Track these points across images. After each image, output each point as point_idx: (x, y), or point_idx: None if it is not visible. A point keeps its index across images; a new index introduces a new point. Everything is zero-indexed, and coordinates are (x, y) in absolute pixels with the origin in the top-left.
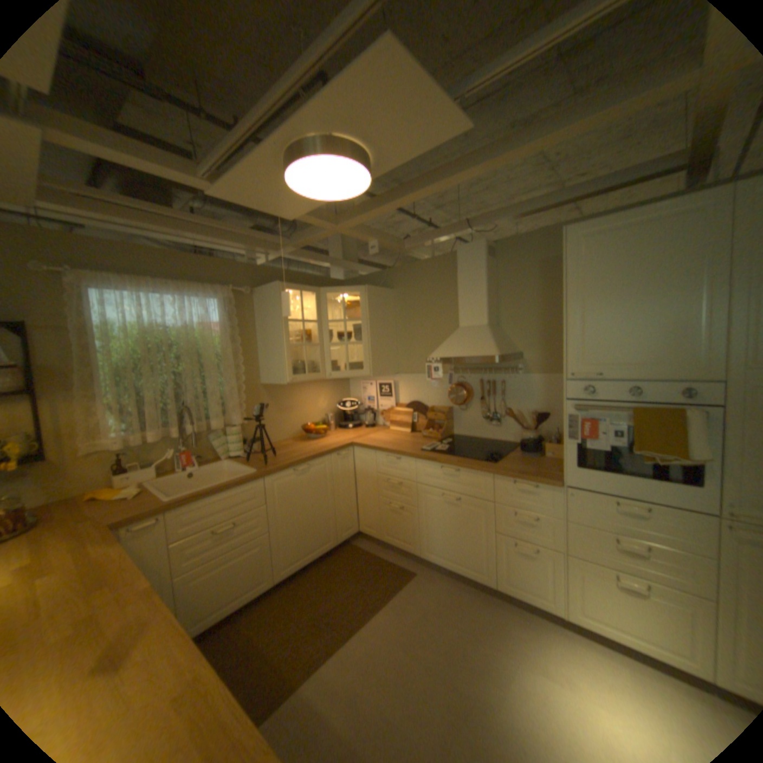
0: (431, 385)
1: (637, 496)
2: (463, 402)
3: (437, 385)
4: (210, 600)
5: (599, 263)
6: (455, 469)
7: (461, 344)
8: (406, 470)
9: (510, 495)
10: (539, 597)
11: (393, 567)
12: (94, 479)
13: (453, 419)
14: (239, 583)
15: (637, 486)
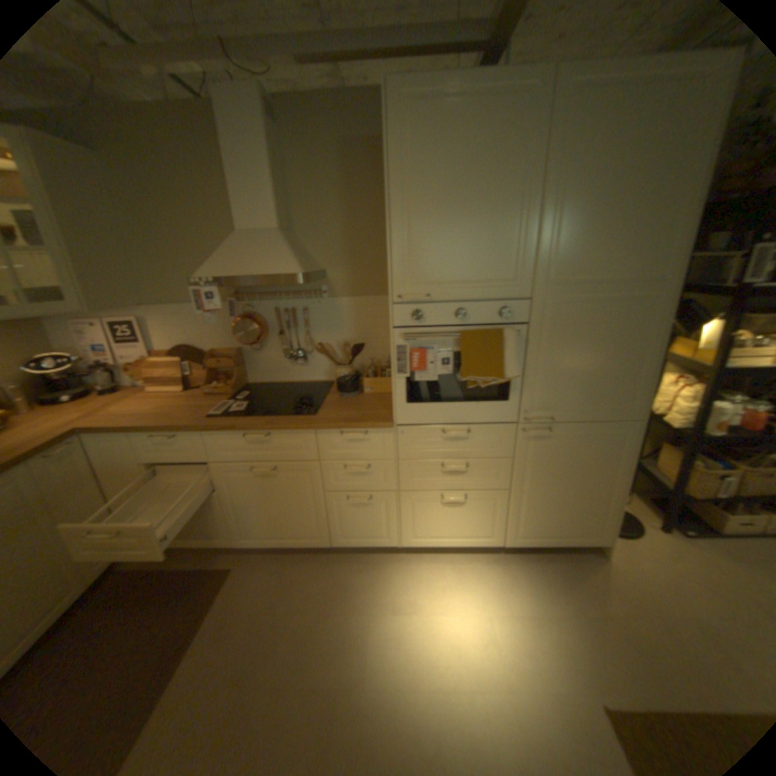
0: (204, 319)
1: (459, 419)
2: (257, 340)
3: (215, 318)
4: None
5: (427, 143)
6: (265, 433)
7: (246, 256)
8: (189, 449)
9: (338, 448)
10: (374, 537)
11: (195, 574)
12: None
13: (246, 363)
14: None
15: (459, 410)
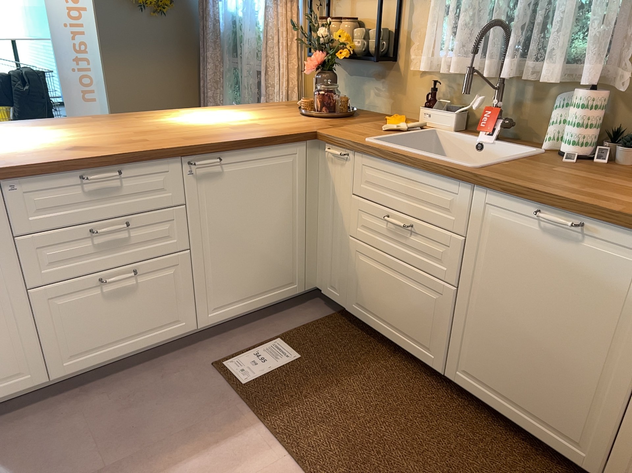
0: None
1: None
2: None
3: None
4: (372, 293)
5: None
6: None
7: None
8: None
9: None
10: None
11: None
12: (420, 103)
13: None
14: (402, 311)
15: None
